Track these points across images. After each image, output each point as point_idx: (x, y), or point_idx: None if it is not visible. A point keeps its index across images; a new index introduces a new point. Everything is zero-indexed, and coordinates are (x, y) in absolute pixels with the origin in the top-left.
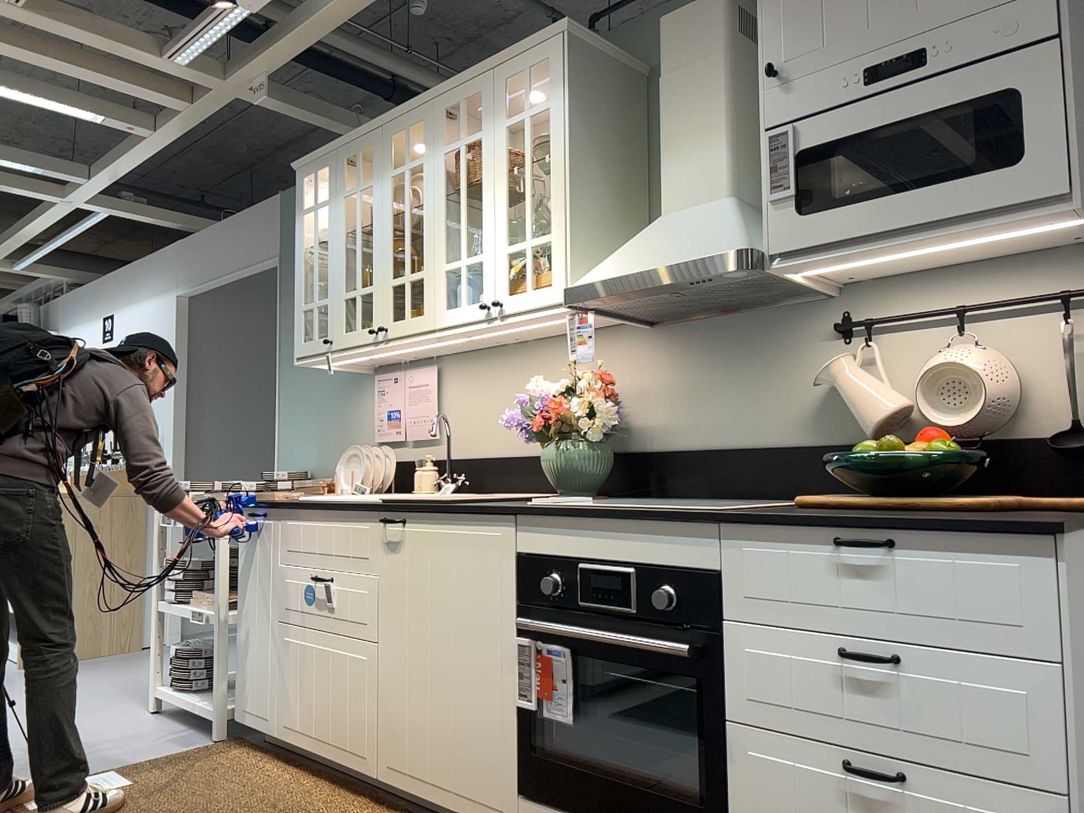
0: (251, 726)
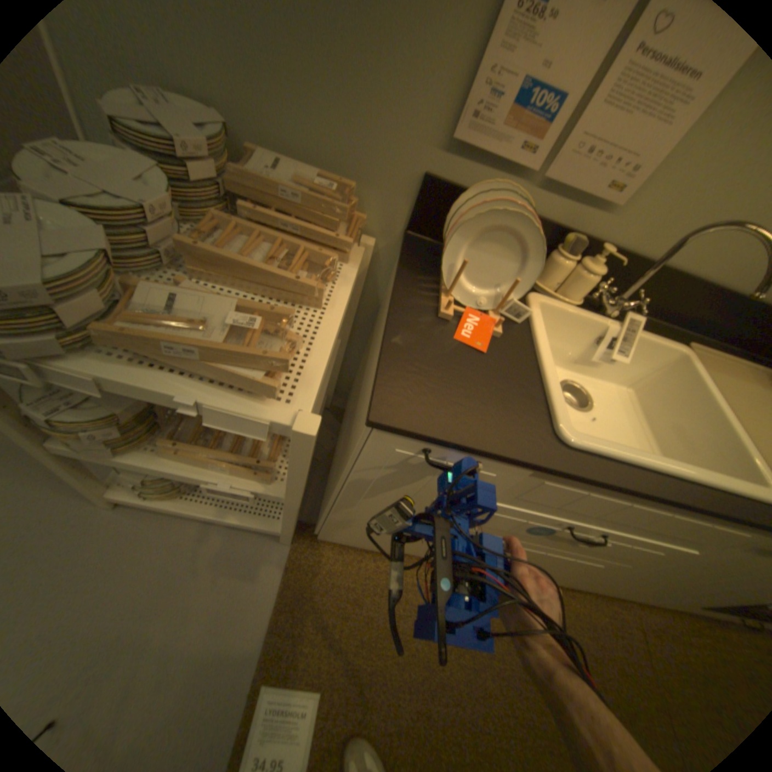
0: (350, 544)
